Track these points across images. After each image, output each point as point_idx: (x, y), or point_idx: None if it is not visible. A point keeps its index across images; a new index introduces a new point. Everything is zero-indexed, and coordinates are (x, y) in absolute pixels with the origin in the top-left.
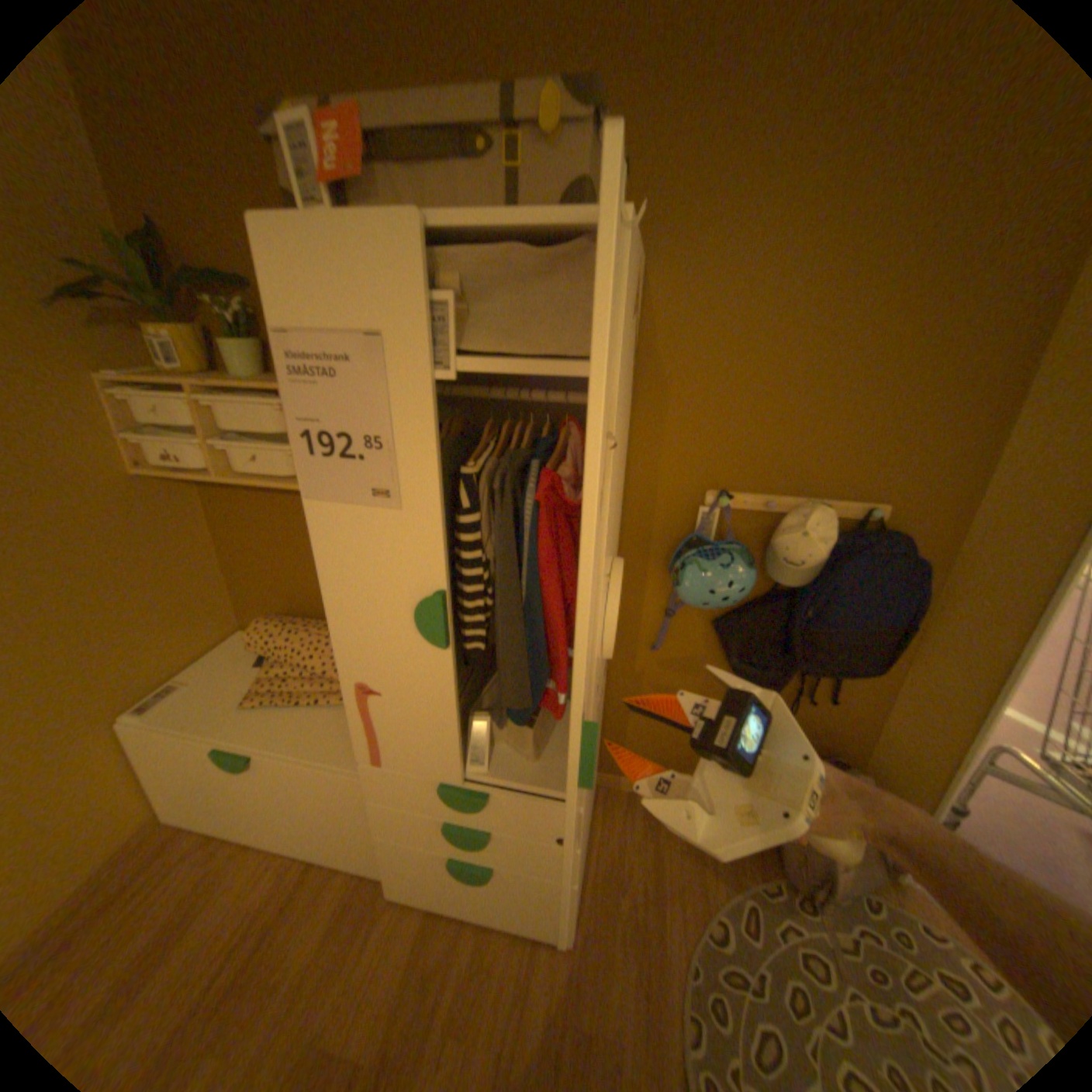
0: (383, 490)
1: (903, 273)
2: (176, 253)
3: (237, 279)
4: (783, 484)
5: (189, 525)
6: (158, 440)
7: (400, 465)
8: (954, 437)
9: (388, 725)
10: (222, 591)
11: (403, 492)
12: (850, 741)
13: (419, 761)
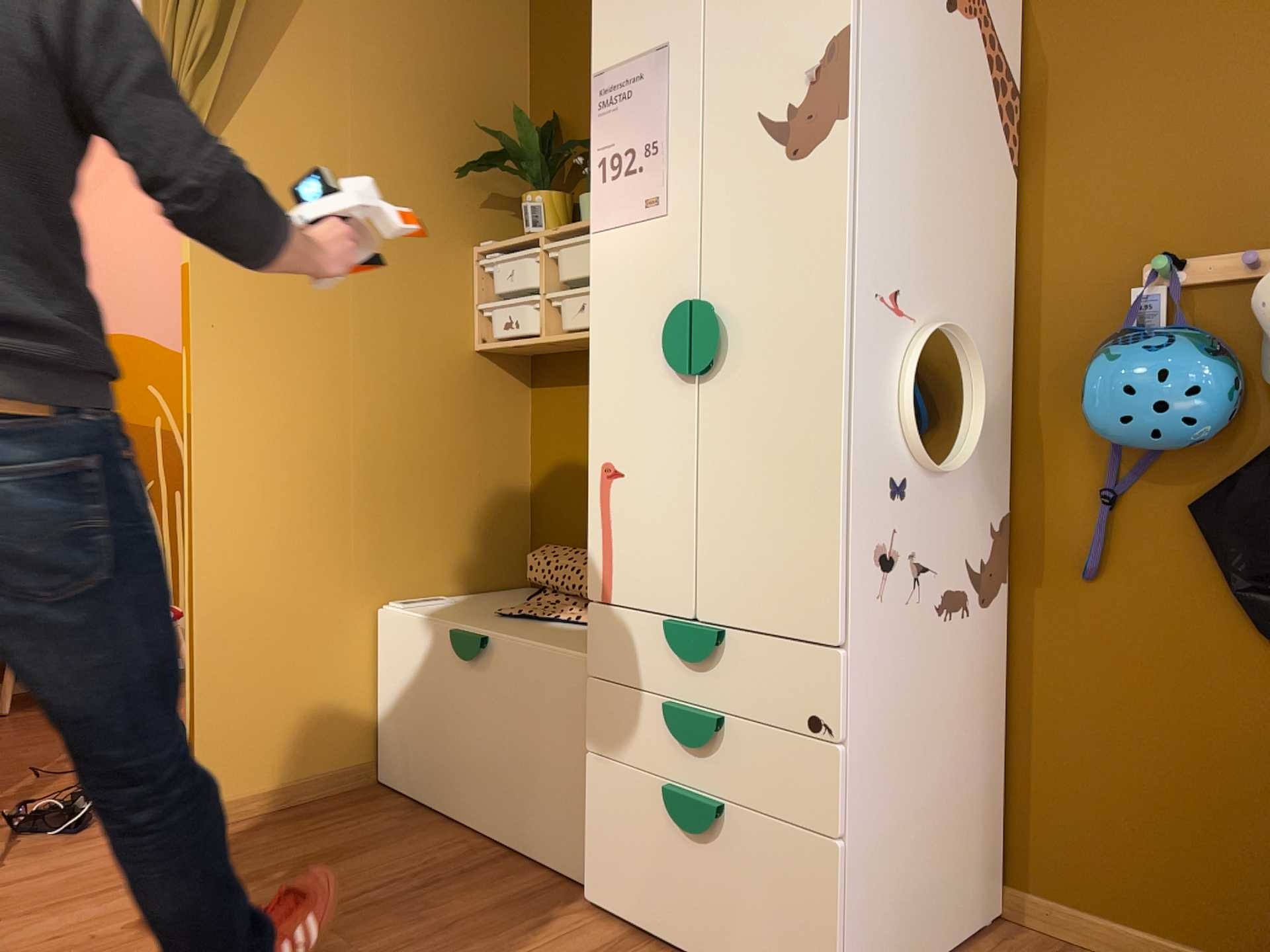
0: (654, 196)
1: None
2: (569, 140)
3: None
4: None
5: (511, 428)
6: (507, 302)
7: (670, 164)
8: None
9: (625, 521)
10: (523, 525)
11: (670, 192)
12: None
13: (651, 578)
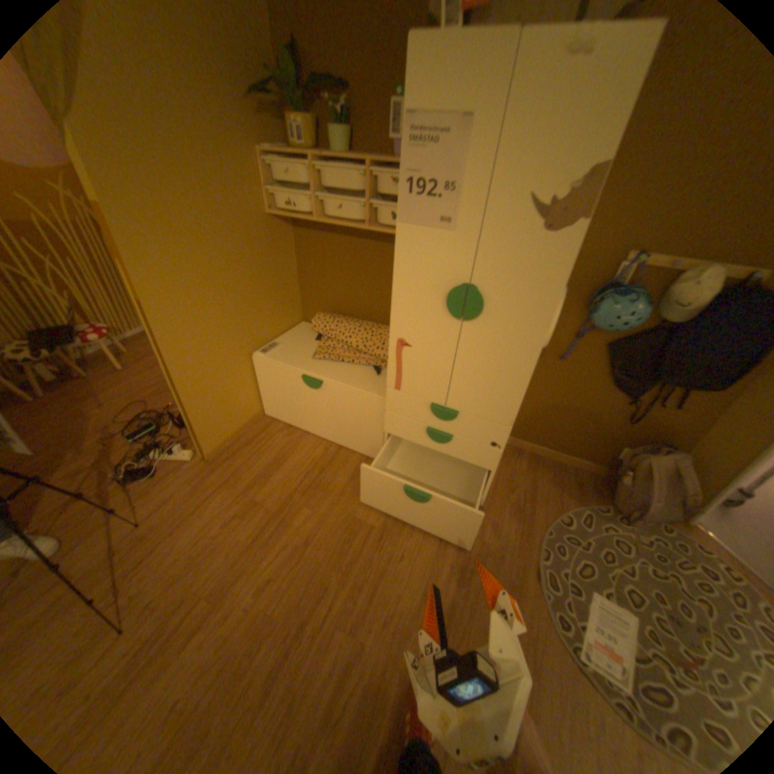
0: (446, 218)
1: None
2: (305, 65)
3: (342, 84)
4: (688, 250)
5: (287, 252)
6: (287, 192)
7: (461, 203)
8: None
9: (410, 365)
10: (297, 296)
11: (458, 220)
12: (681, 435)
13: (423, 388)
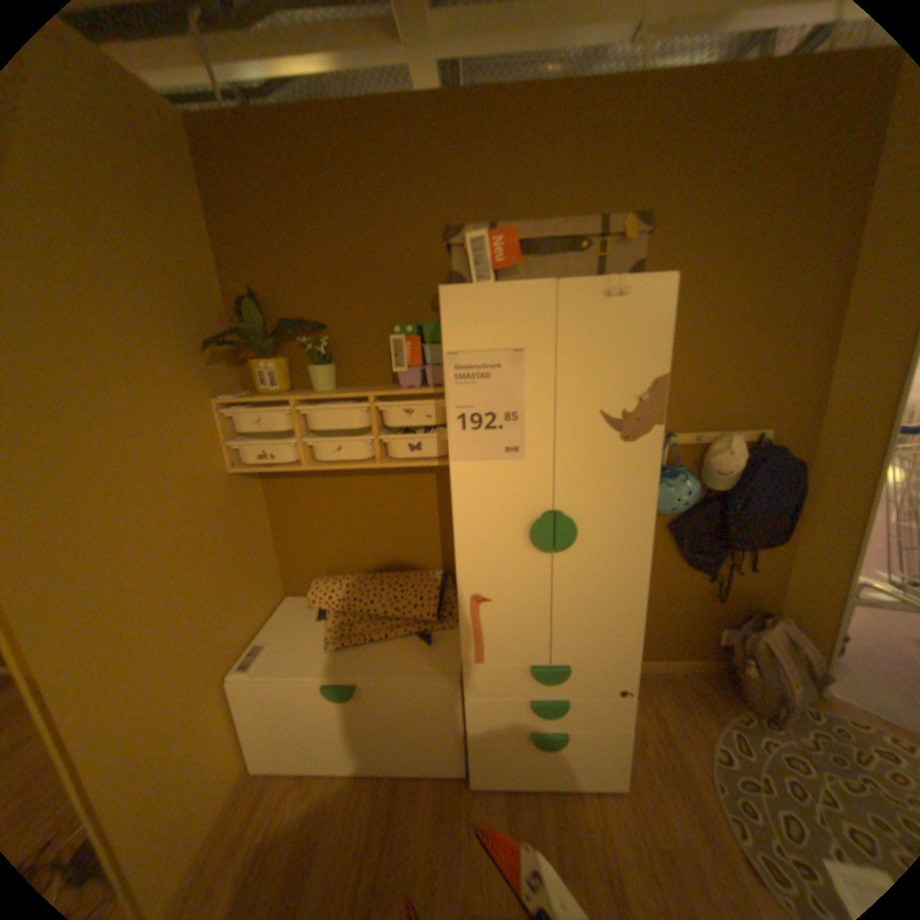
0: (514, 447)
1: (759, 294)
2: (269, 310)
3: (319, 325)
4: (704, 425)
5: (257, 511)
6: (261, 443)
7: (527, 429)
8: (801, 384)
9: (494, 624)
10: (275, 564)
11: (528, 446)
12: (768, 598)
13: (517, 649)
